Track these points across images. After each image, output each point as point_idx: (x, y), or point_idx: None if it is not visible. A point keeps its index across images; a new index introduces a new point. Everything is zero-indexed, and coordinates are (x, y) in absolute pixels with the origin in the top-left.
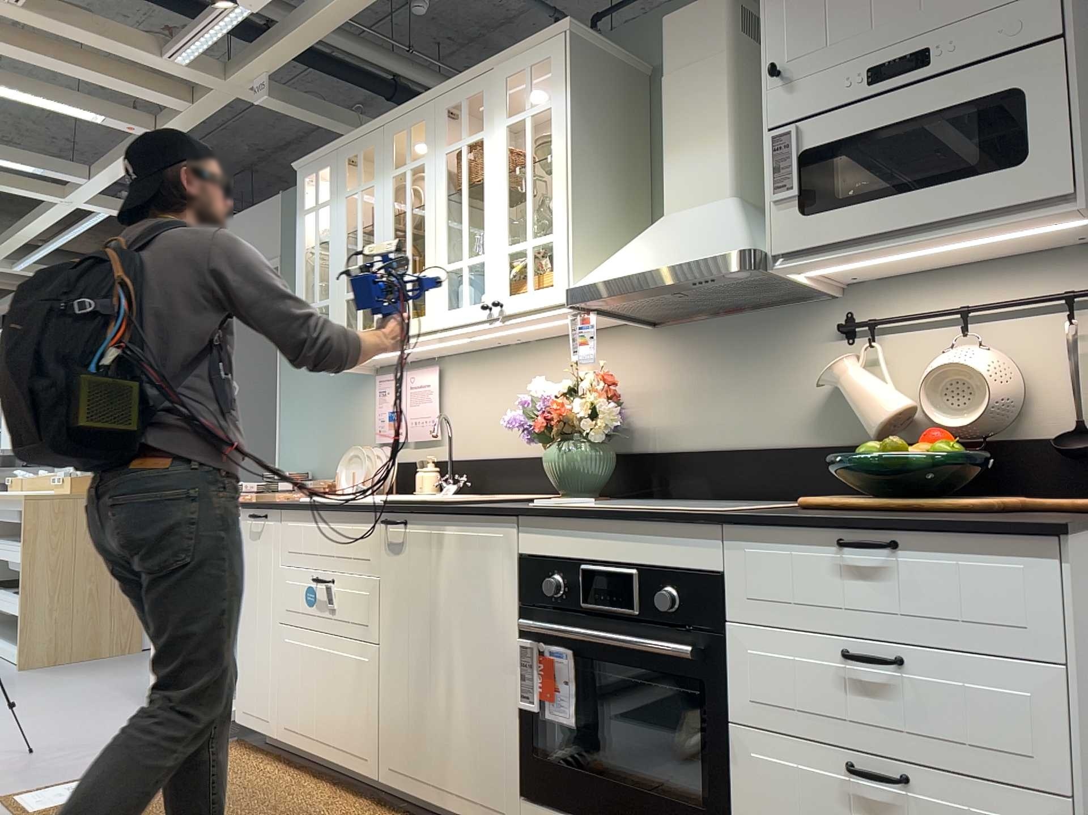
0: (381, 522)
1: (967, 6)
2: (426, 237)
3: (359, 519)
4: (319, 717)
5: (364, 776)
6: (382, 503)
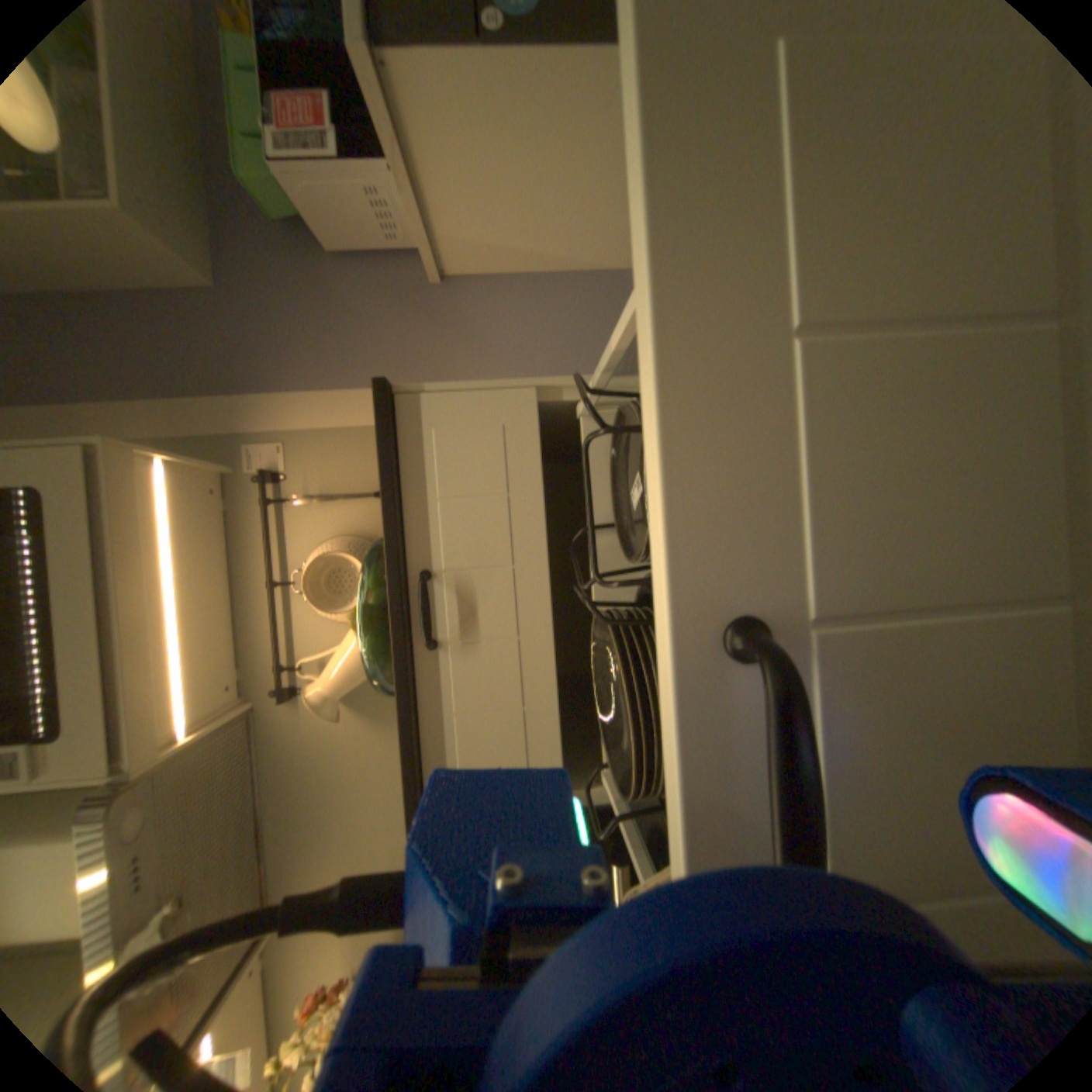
0: None
1: None
2: None
3: None
4: None
5: None
6: None
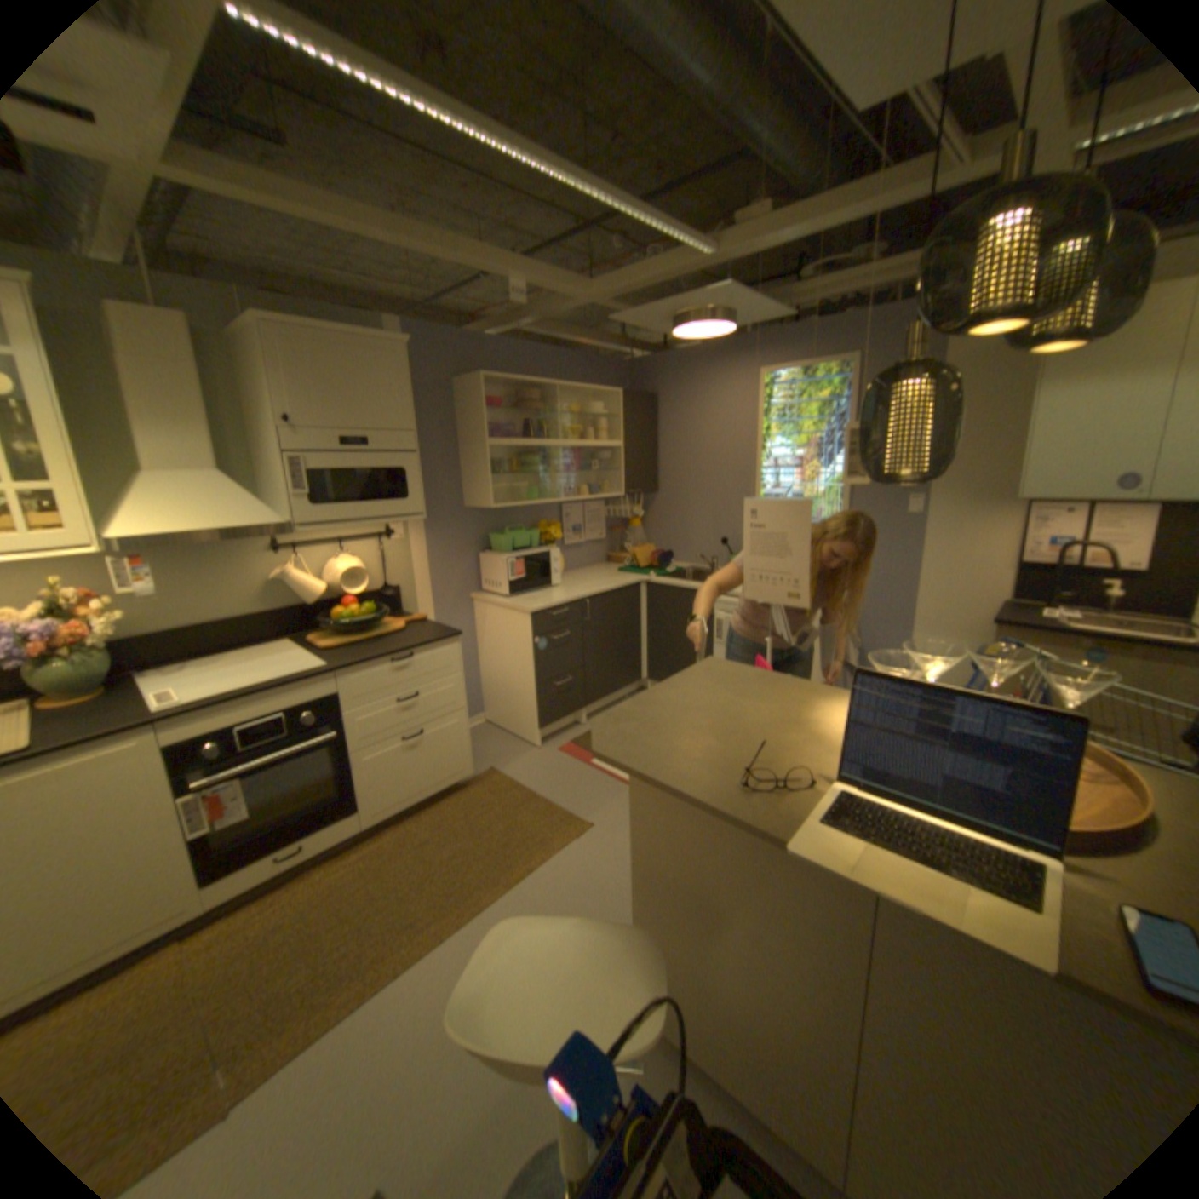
0: None
1: (384, 427)
2: None
3: None
4: None
5: None
6: None
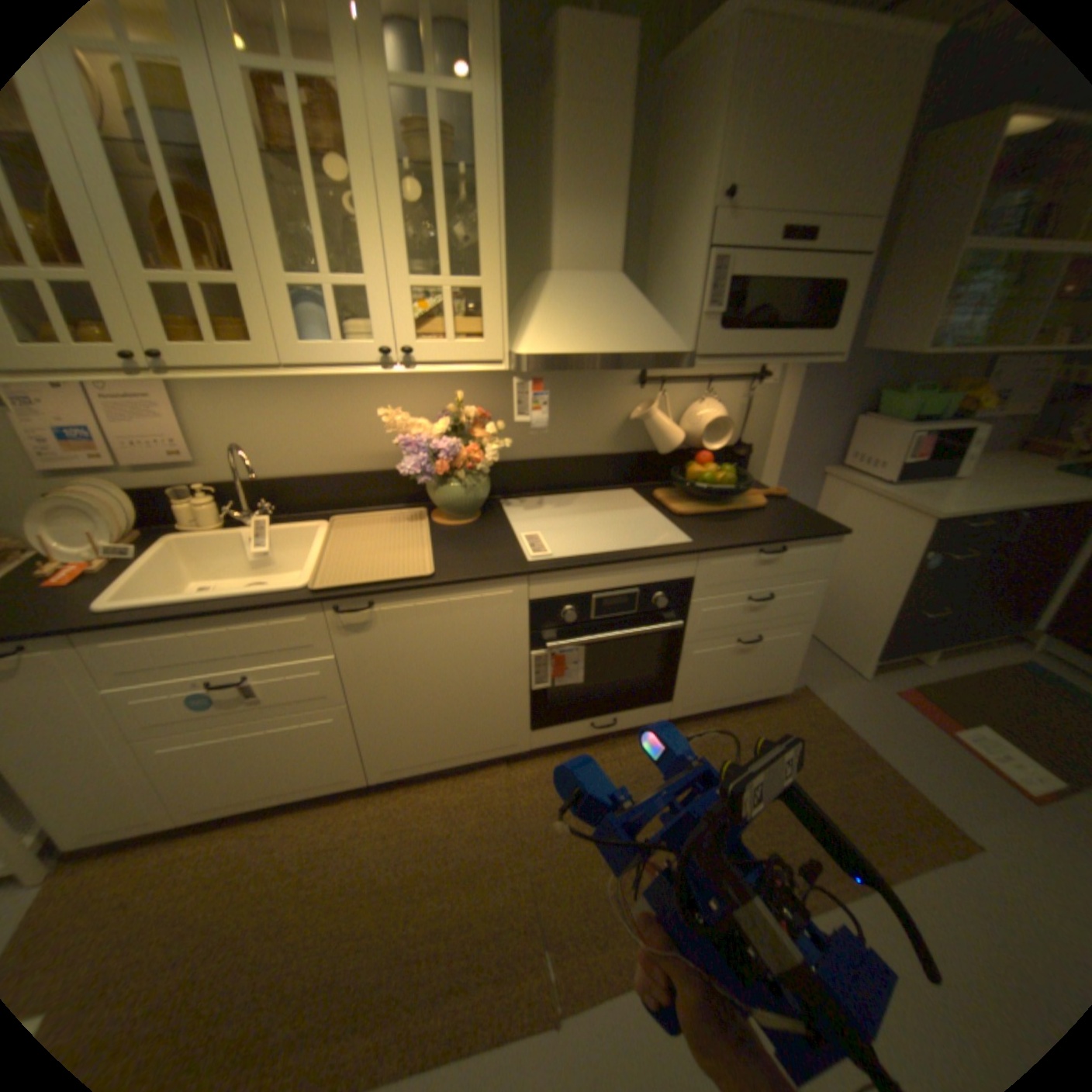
0: (340, 612)
1: (848, 205)
2: (224, 216)
3: (283, 615)
4: (261, 785)
5: (348, 791)
6: (309, 590)
